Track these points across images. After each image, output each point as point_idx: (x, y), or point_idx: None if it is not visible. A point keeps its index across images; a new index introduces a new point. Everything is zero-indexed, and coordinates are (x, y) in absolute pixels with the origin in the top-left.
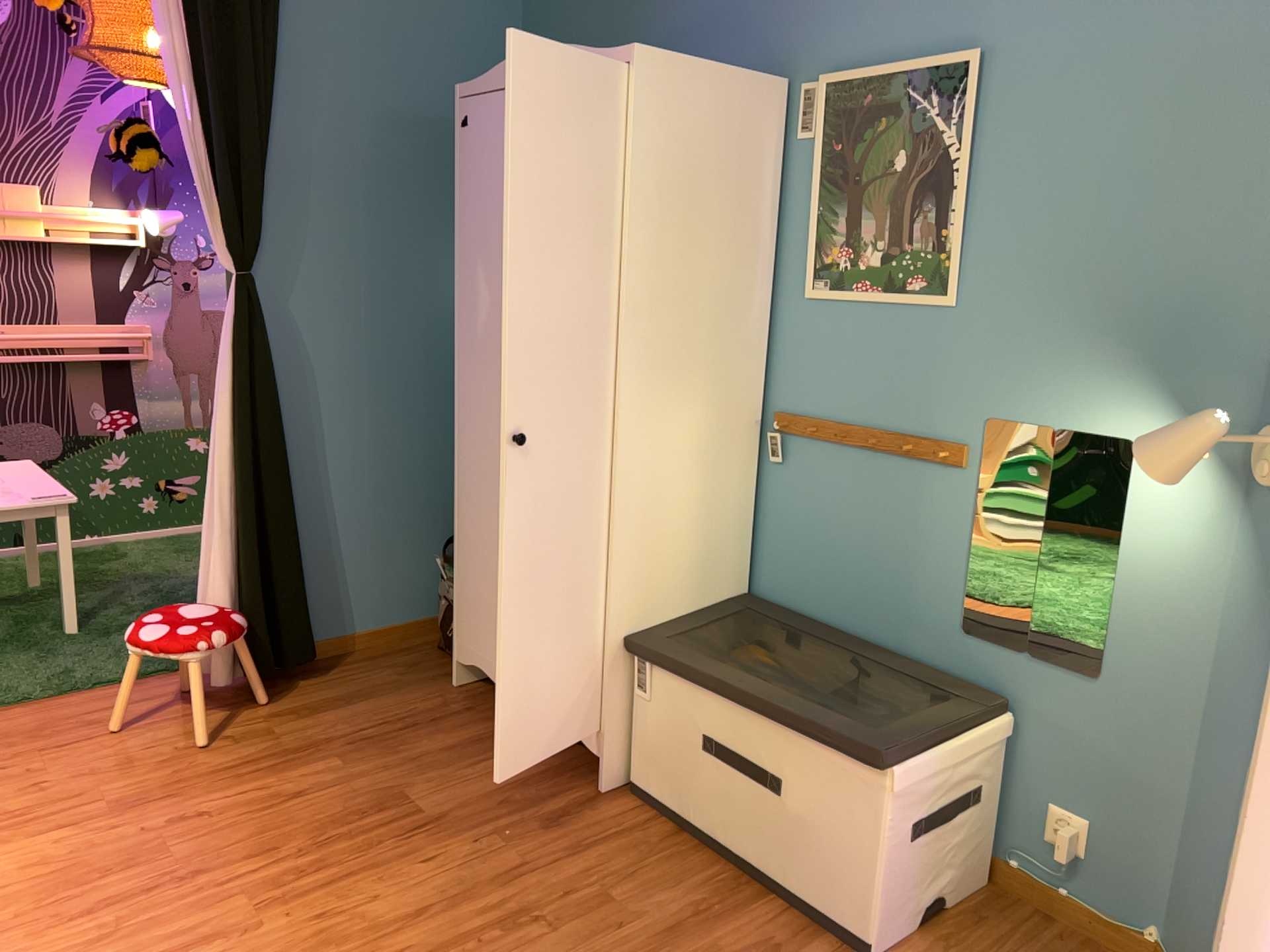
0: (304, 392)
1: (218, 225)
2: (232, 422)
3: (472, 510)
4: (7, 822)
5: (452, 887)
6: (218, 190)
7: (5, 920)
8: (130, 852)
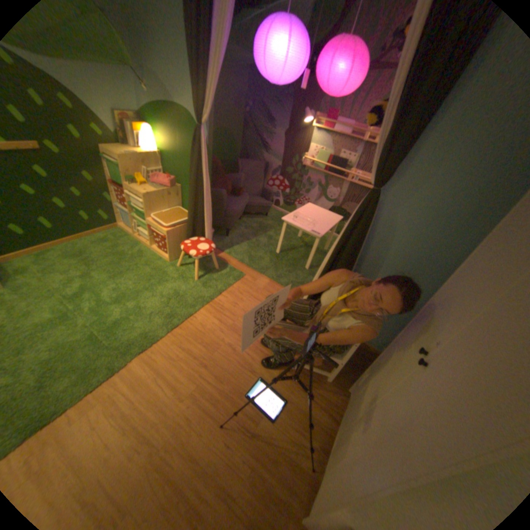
0: (382, 250)
1: (379, 163)
2: (336, 247)
3: (387, 359)
4: (218, 309)
5: (211, 469)
6: (386, 144)
7: (179, 333)
8: (211, 344)
